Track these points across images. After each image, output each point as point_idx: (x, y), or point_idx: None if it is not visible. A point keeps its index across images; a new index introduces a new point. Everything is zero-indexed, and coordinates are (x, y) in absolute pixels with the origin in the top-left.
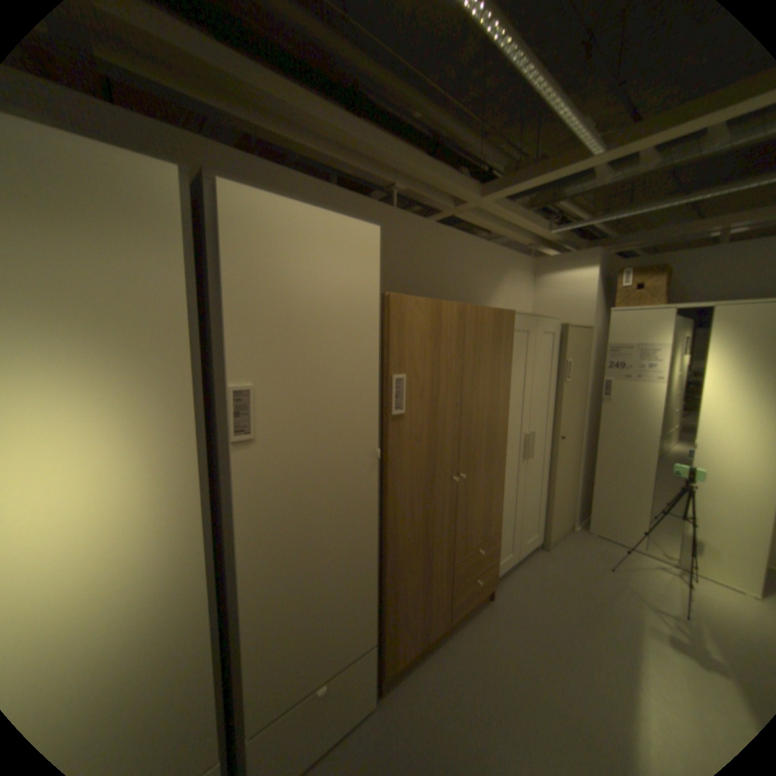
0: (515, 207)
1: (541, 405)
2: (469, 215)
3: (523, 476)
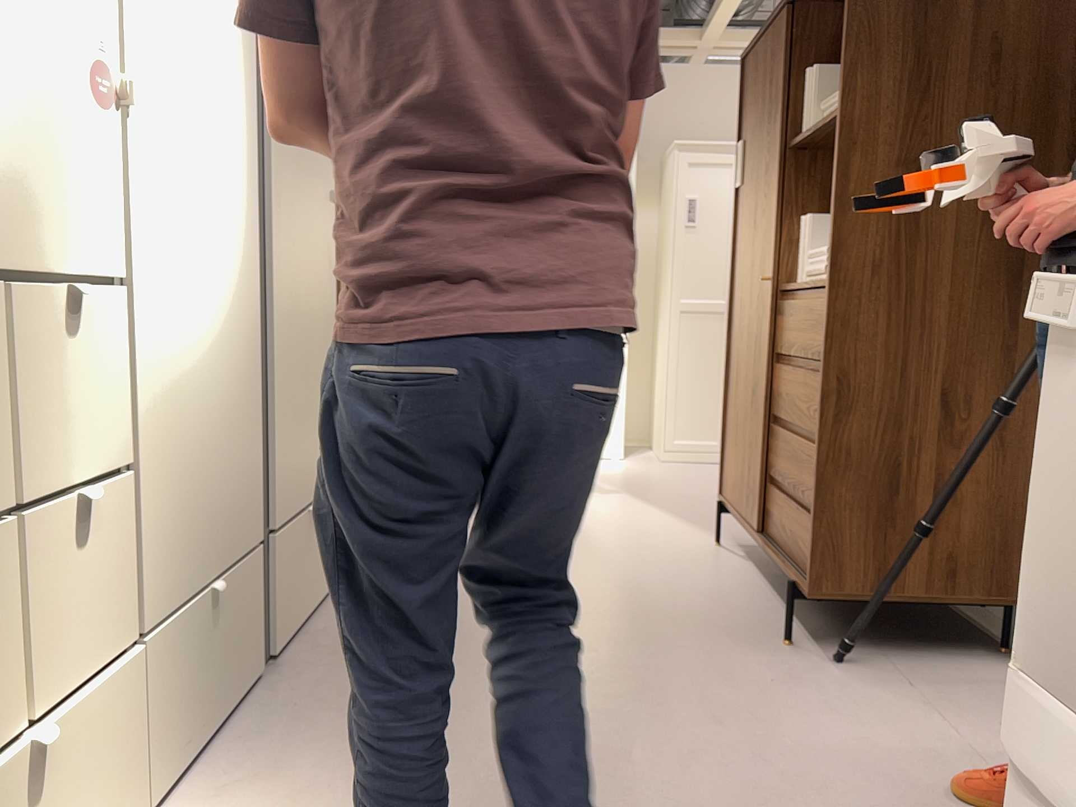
0: None
1: None
2: None
3: None
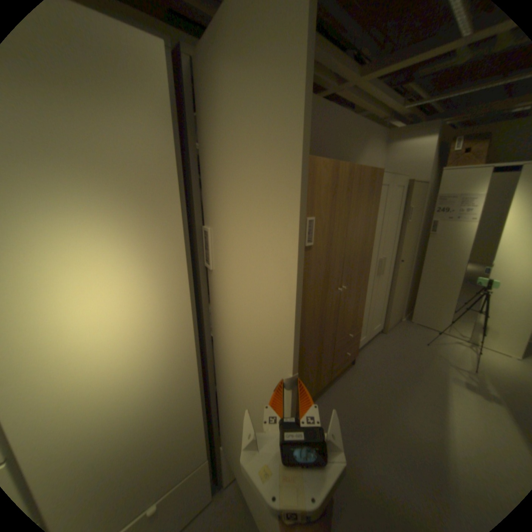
0: (383, 85)
1: (391, 238)
2: (347, 92)
3: (376, 287)
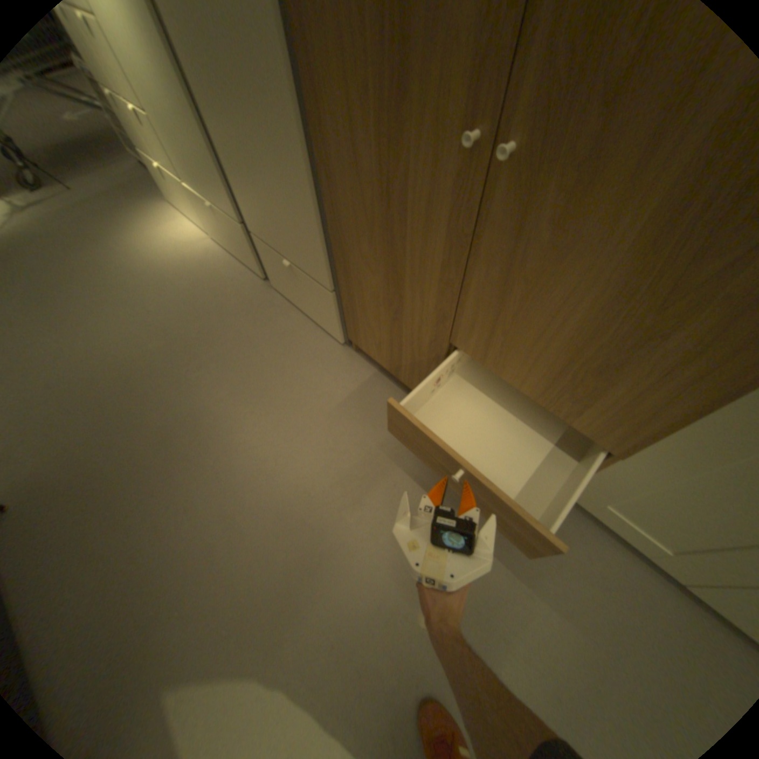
0: None
1: None
2: None
3: None
